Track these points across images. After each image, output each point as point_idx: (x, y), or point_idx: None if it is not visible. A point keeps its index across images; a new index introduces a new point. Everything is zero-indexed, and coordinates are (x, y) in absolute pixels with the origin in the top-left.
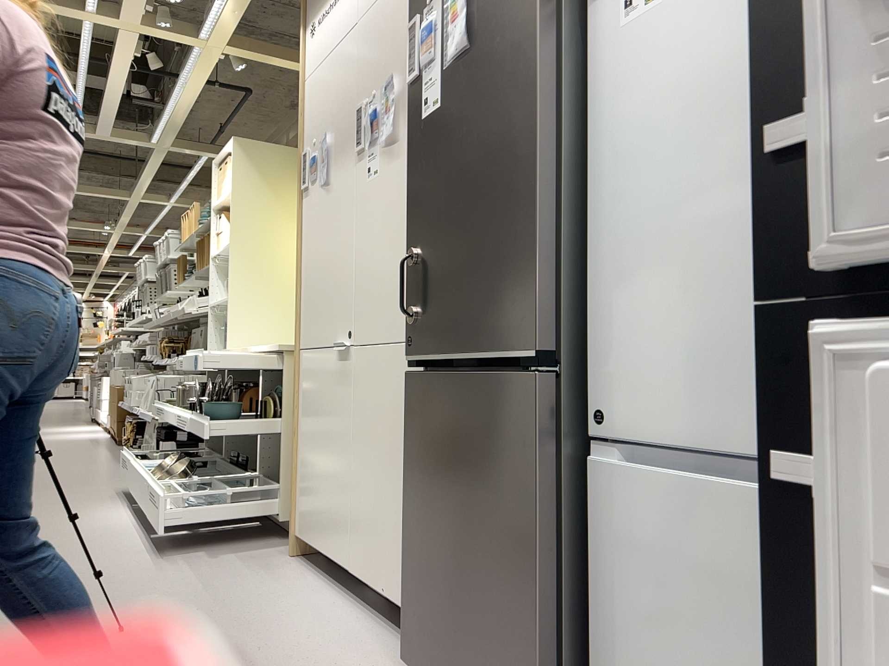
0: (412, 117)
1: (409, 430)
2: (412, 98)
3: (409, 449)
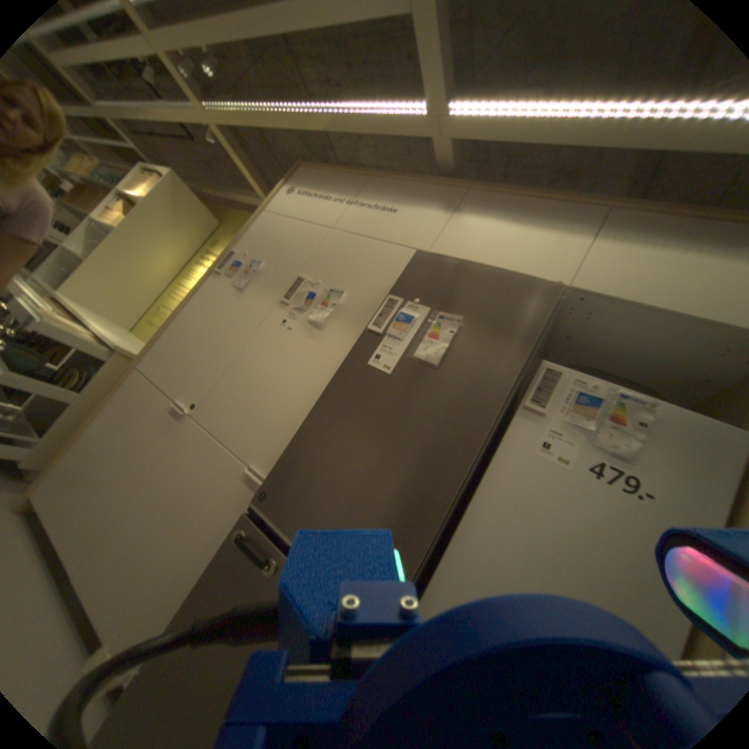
0: (358, 352)
1: (222, 561)
2: (364, 342)
3: (213, 575)
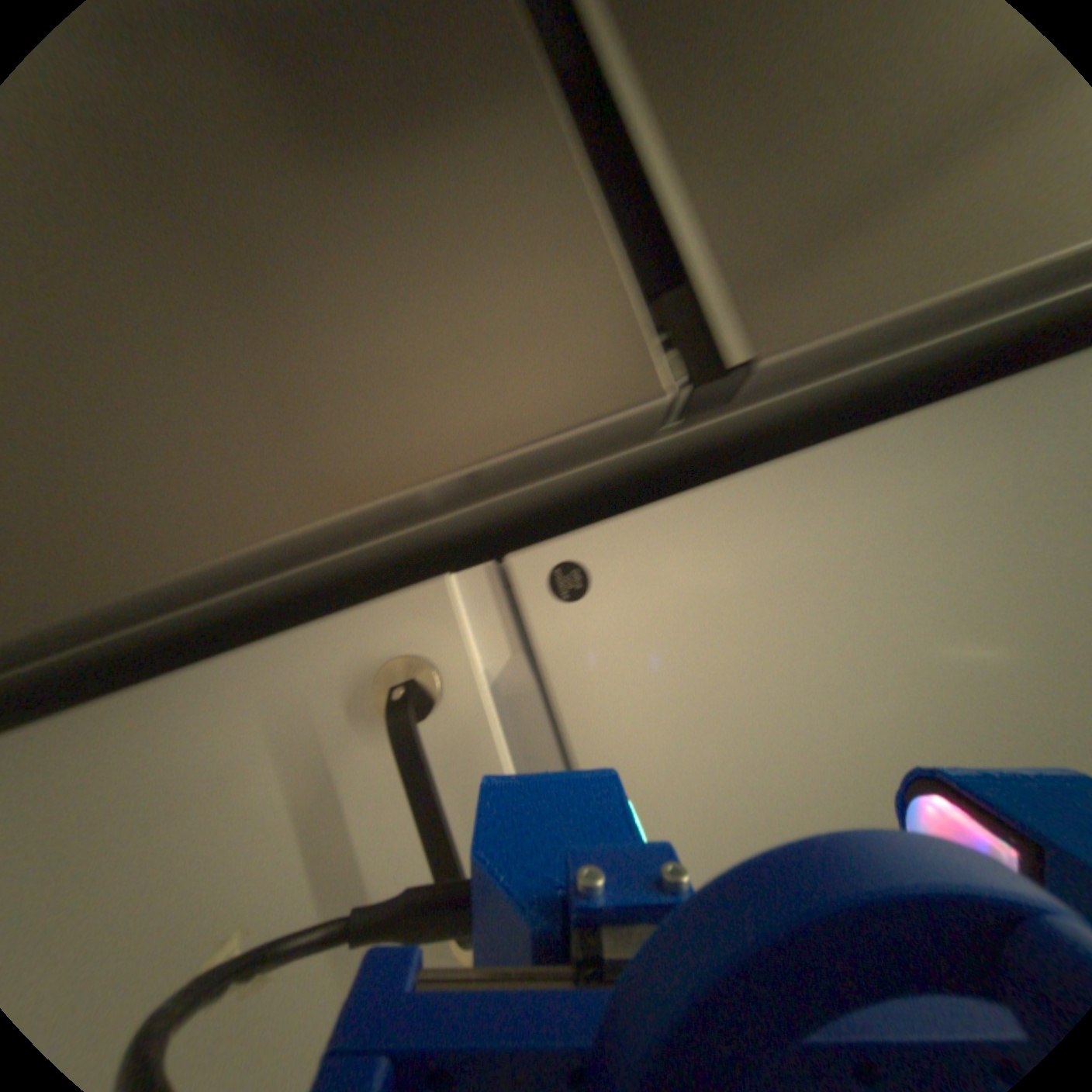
0: None
1: None
2: None
3: None
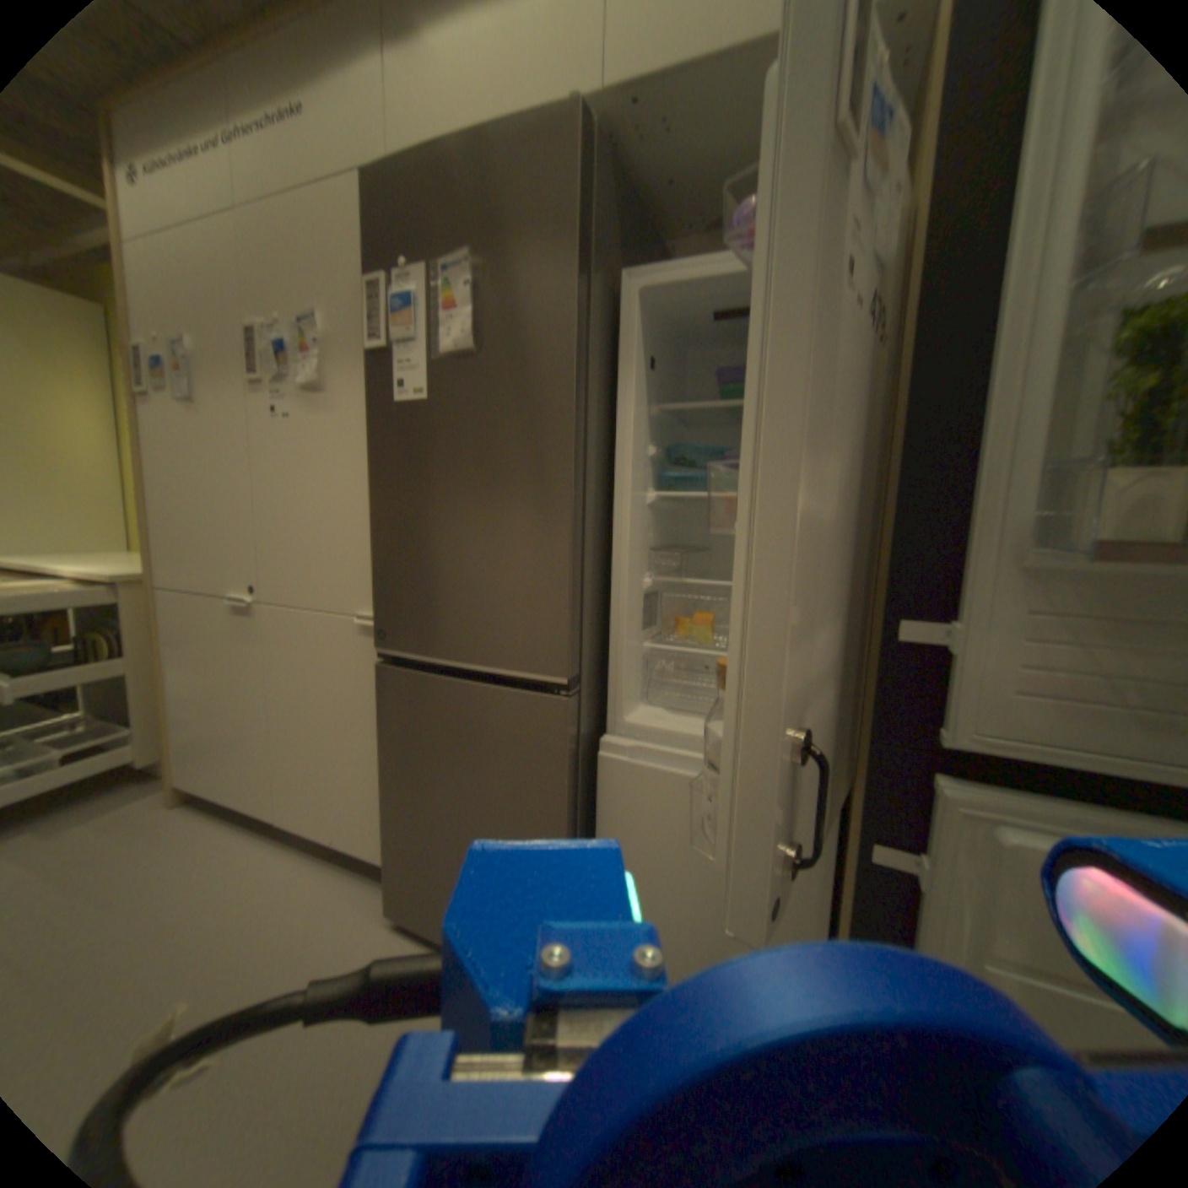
0: (375, 393)
1: (385, 718)
2: (374, 372)
3: (385, 736)
